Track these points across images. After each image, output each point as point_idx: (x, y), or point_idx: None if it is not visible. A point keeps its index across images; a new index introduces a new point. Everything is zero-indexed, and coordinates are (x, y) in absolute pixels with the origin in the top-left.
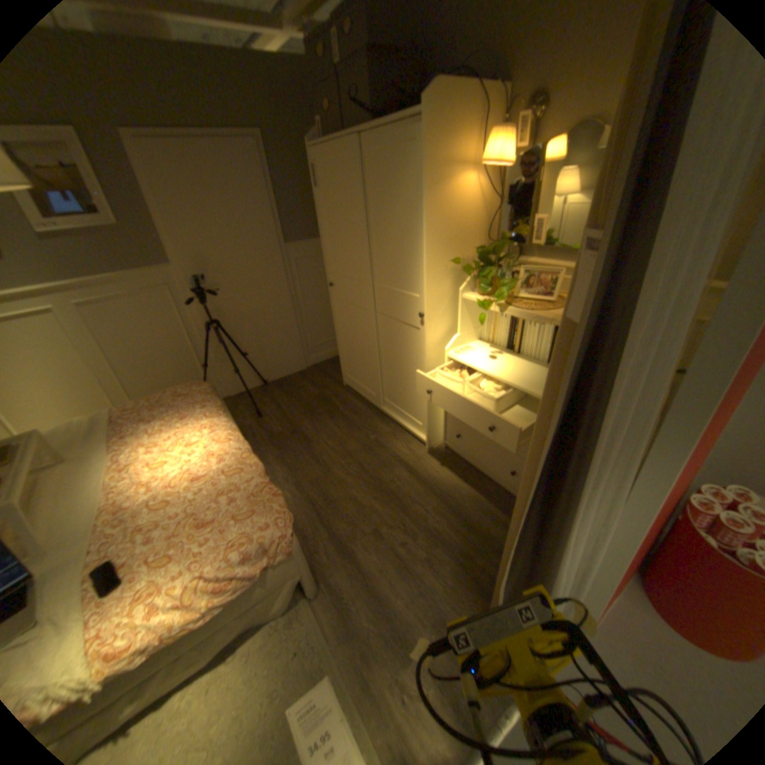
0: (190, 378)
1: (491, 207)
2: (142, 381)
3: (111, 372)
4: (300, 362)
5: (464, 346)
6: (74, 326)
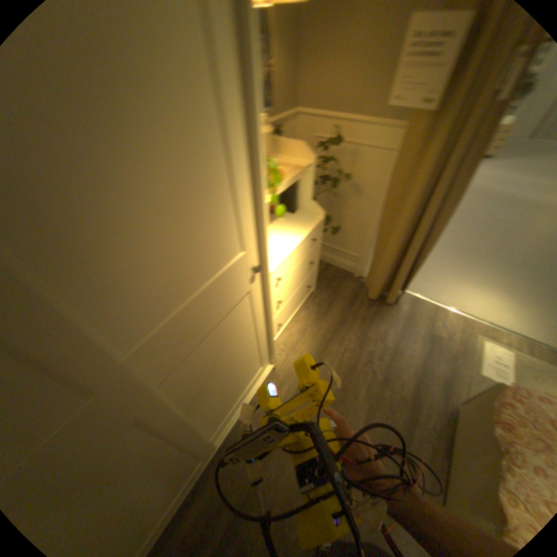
0: None
1: None
2: None
3: None
4: None
5: None
6: None
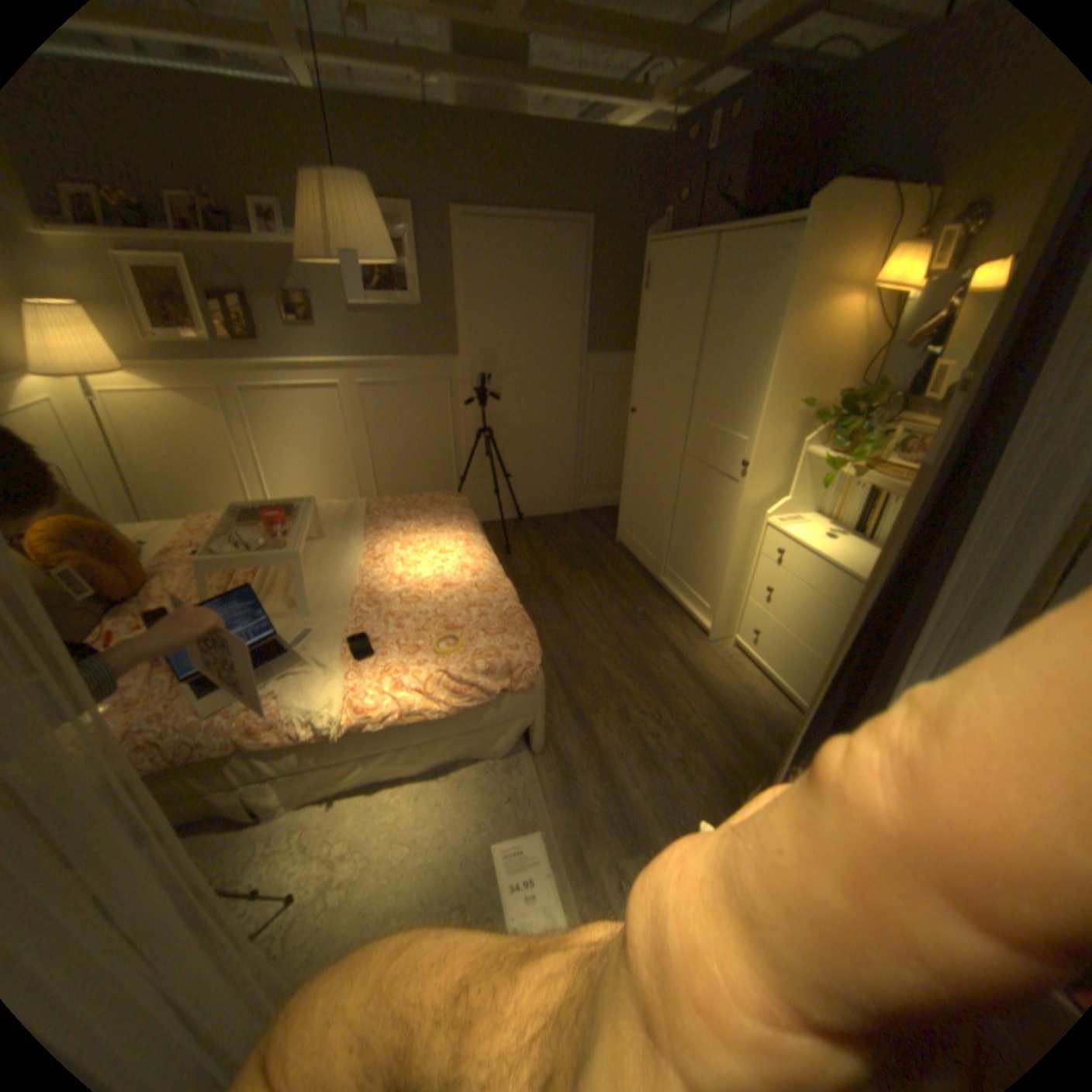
0: (446, 489)
1: (883, 339)
2: (399, 481)
3: (373, 463)
4: (571, 502)
5: (799, 515)
6: (355, 405)
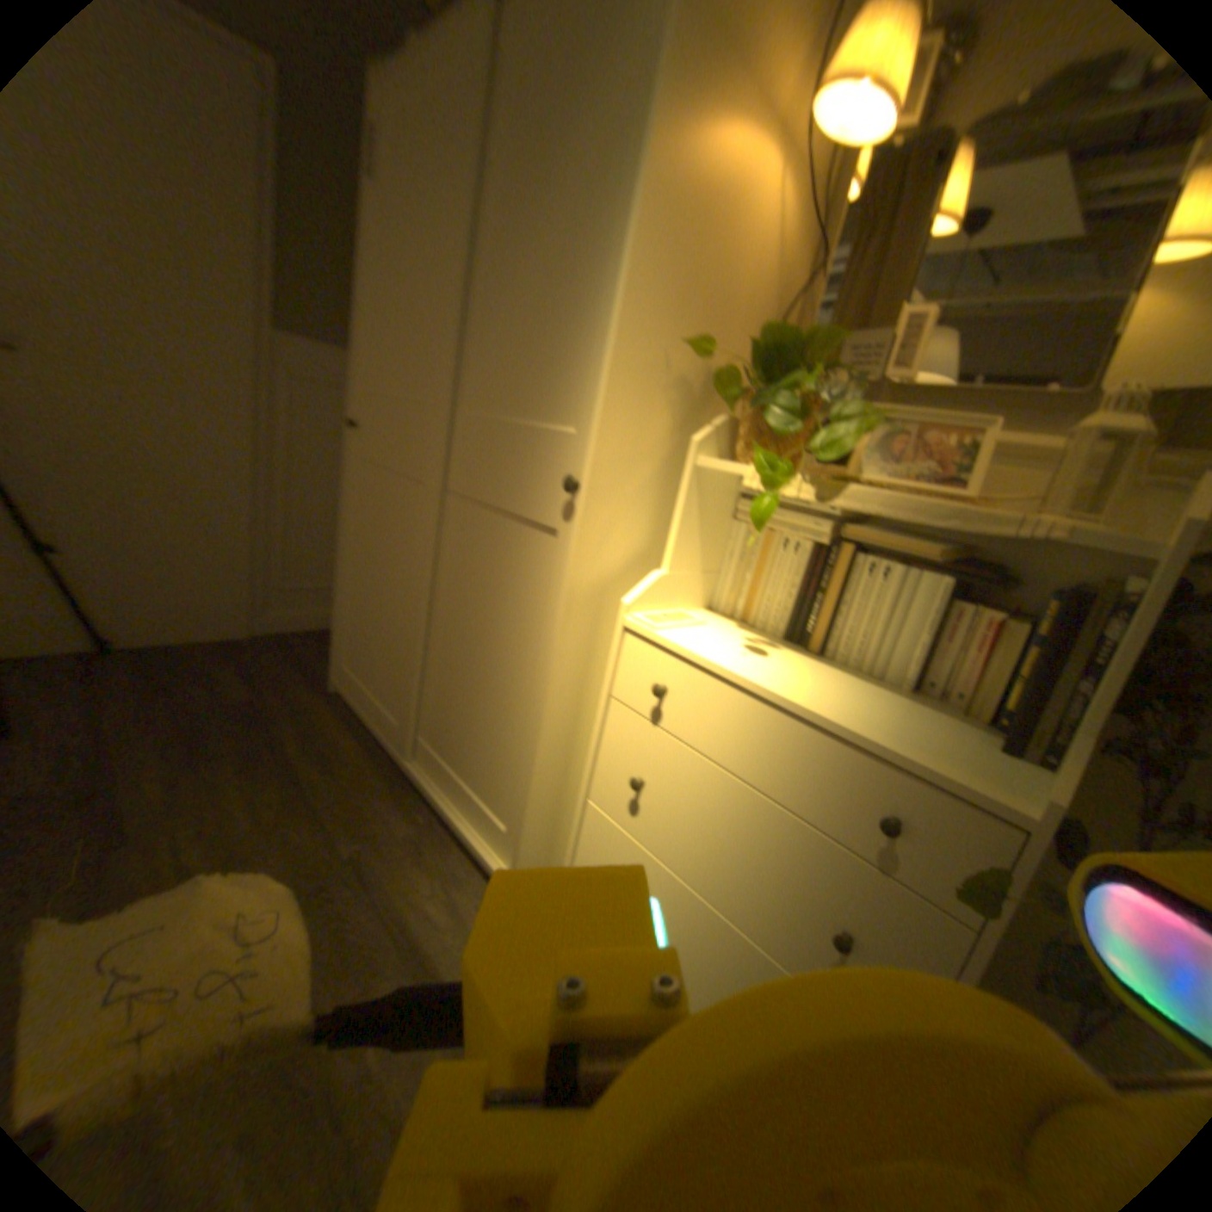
0: None
1: (789, 281)
2: None
3: None
4: (240, 621)
5: (671, 614)
6: None
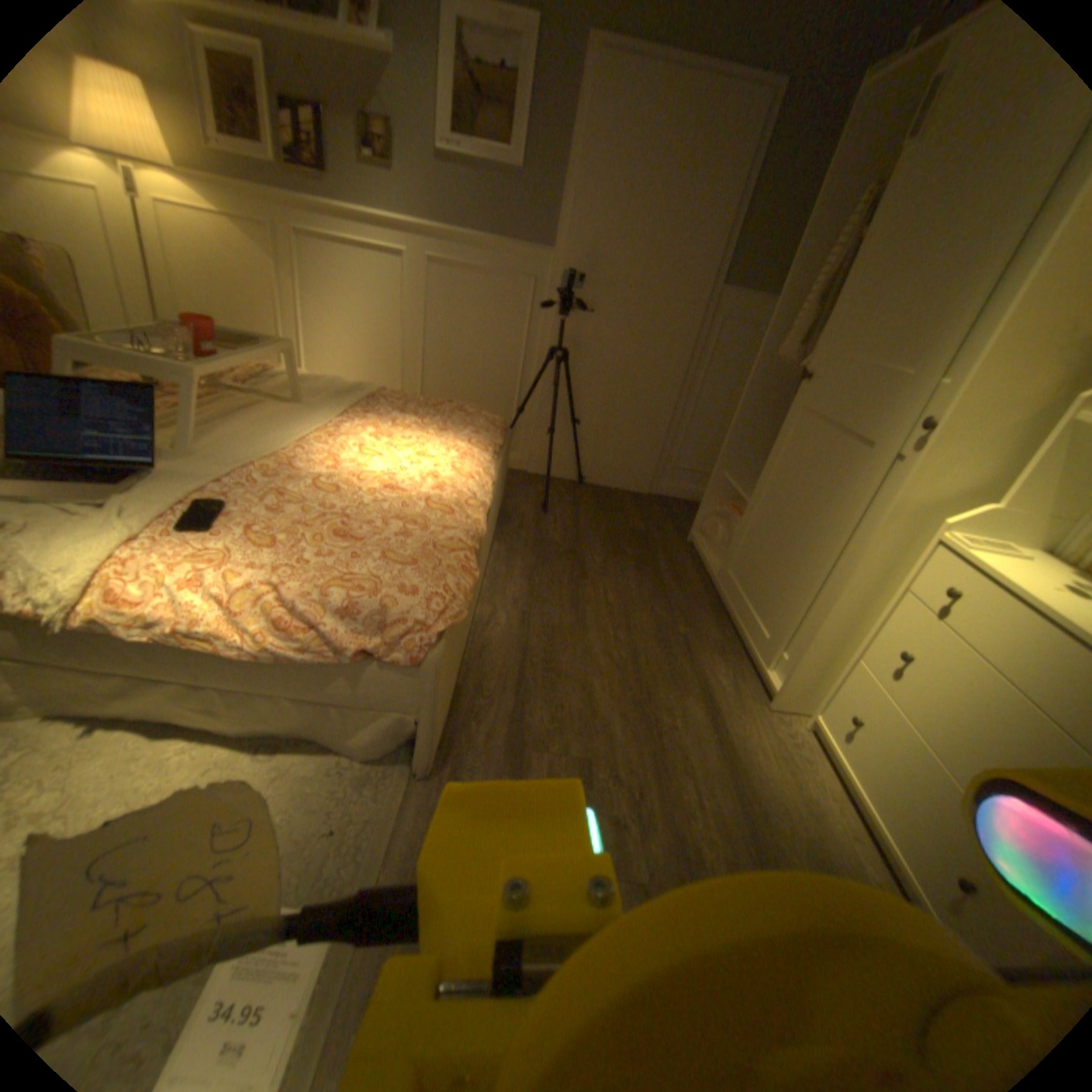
0: None
1: None
2: (443, 393)
3: (418, 362)
4: (643, 480)
5: (997, 543)
6: (412, 283)
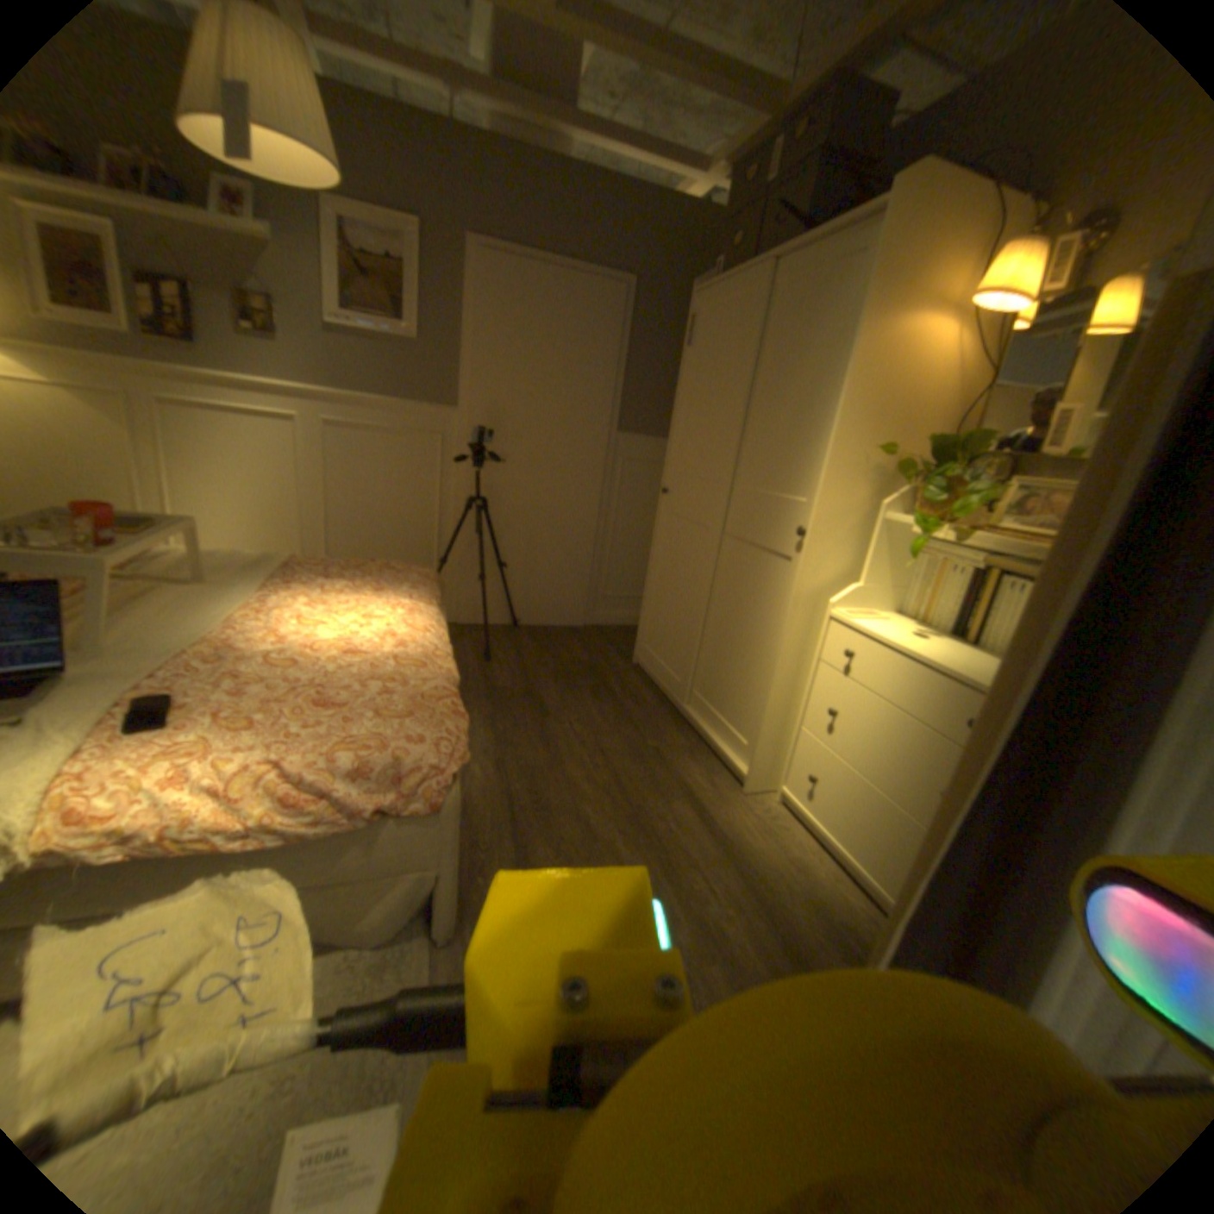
0: None
1: (972, 388)
2: (354, 553)
3: (322, 525)
4: (578, 613)
5: (867, 611)
6: (308, 447)
